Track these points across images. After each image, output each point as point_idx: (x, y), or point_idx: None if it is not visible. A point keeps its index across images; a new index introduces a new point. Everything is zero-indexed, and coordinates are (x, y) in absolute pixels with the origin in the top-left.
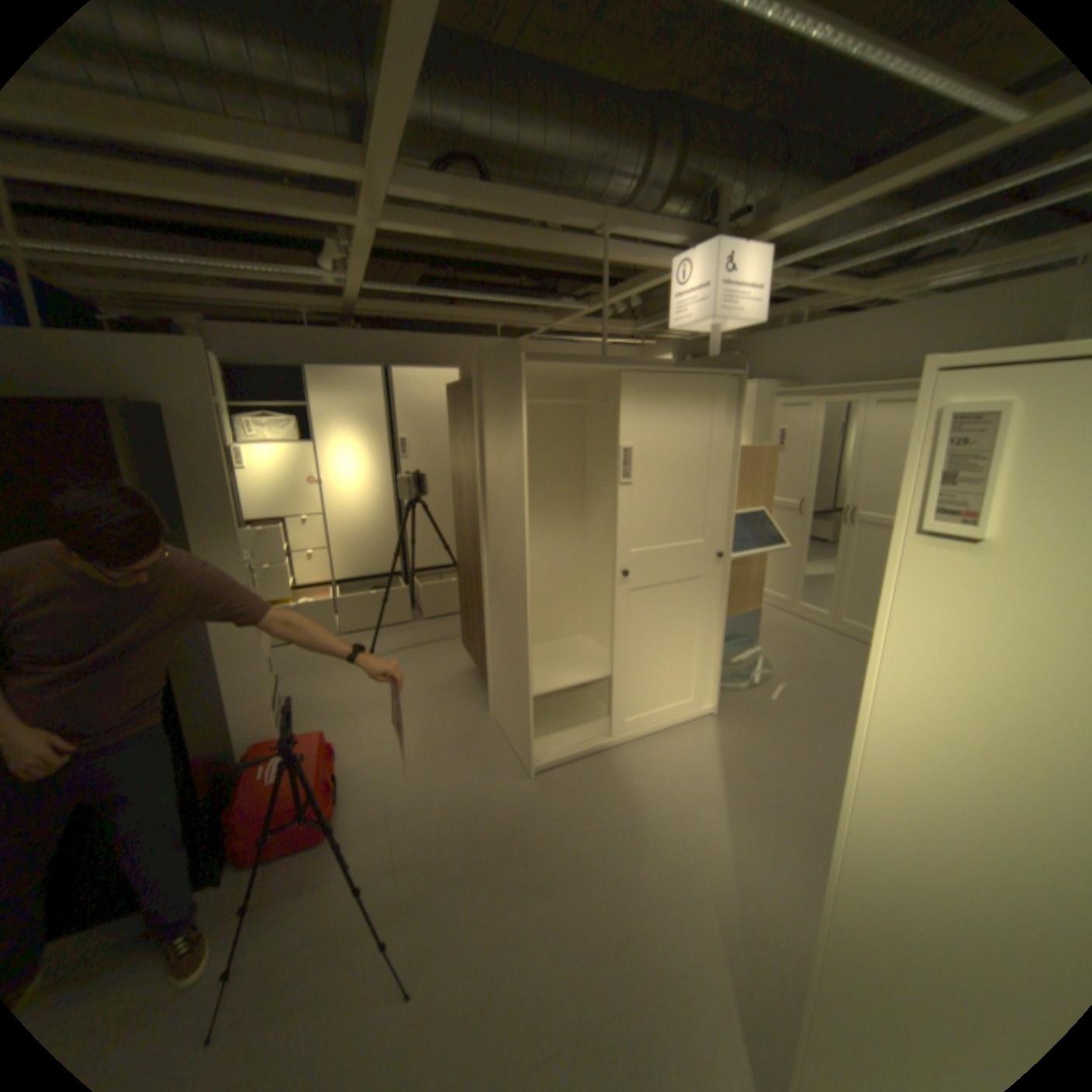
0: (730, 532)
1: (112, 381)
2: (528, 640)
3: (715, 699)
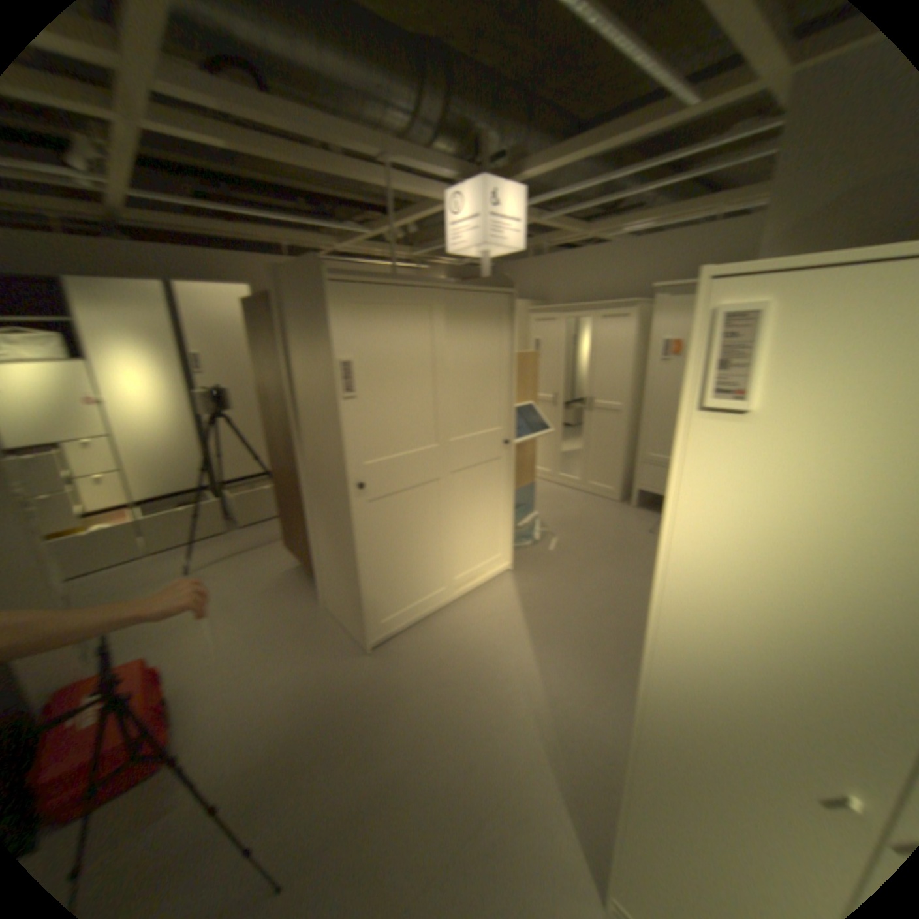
0: (514, 423)
1: None
2: (357, 534)
3: (511, 558)
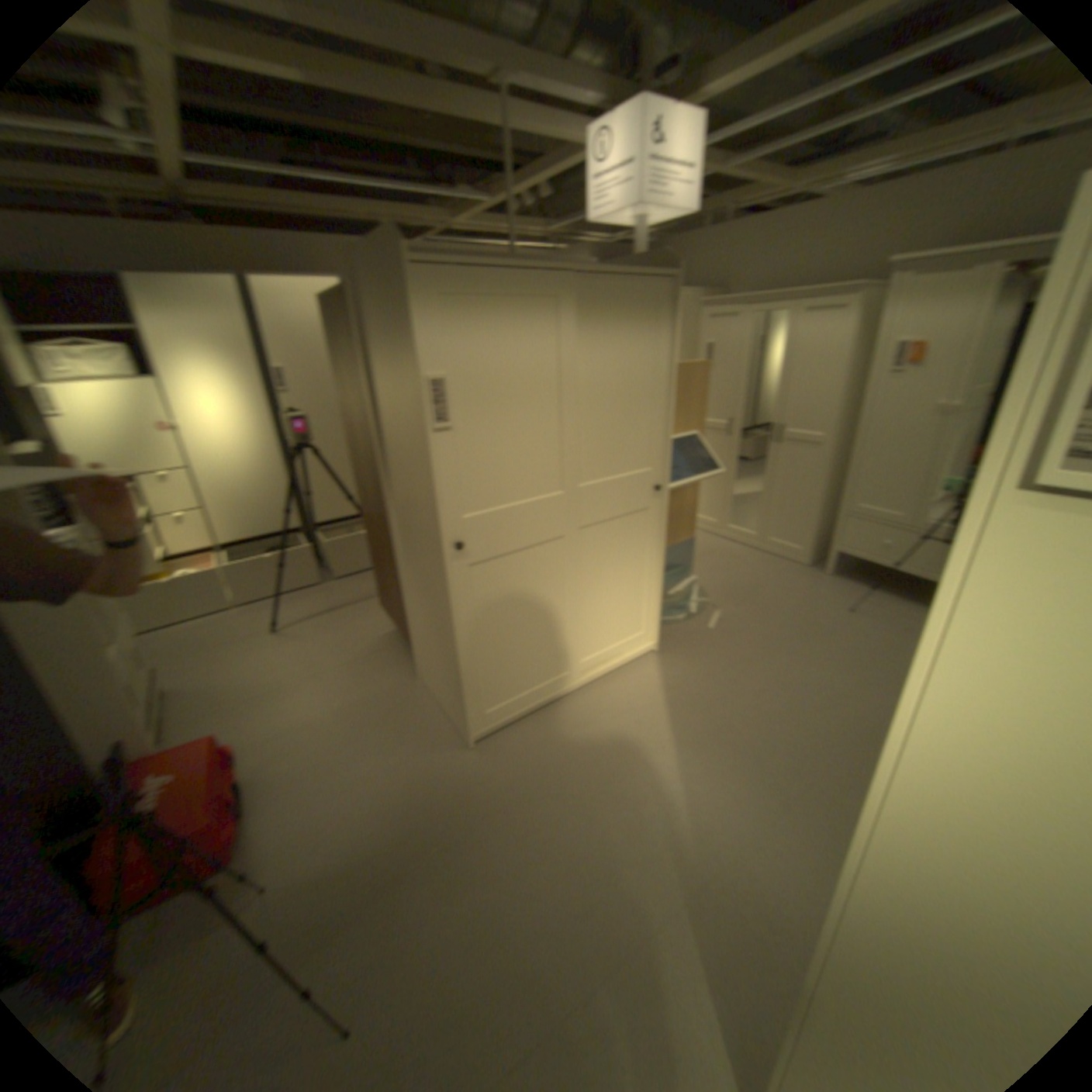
0: (669, 461)
1: None
2: (455, 605)
3: (657, 636)
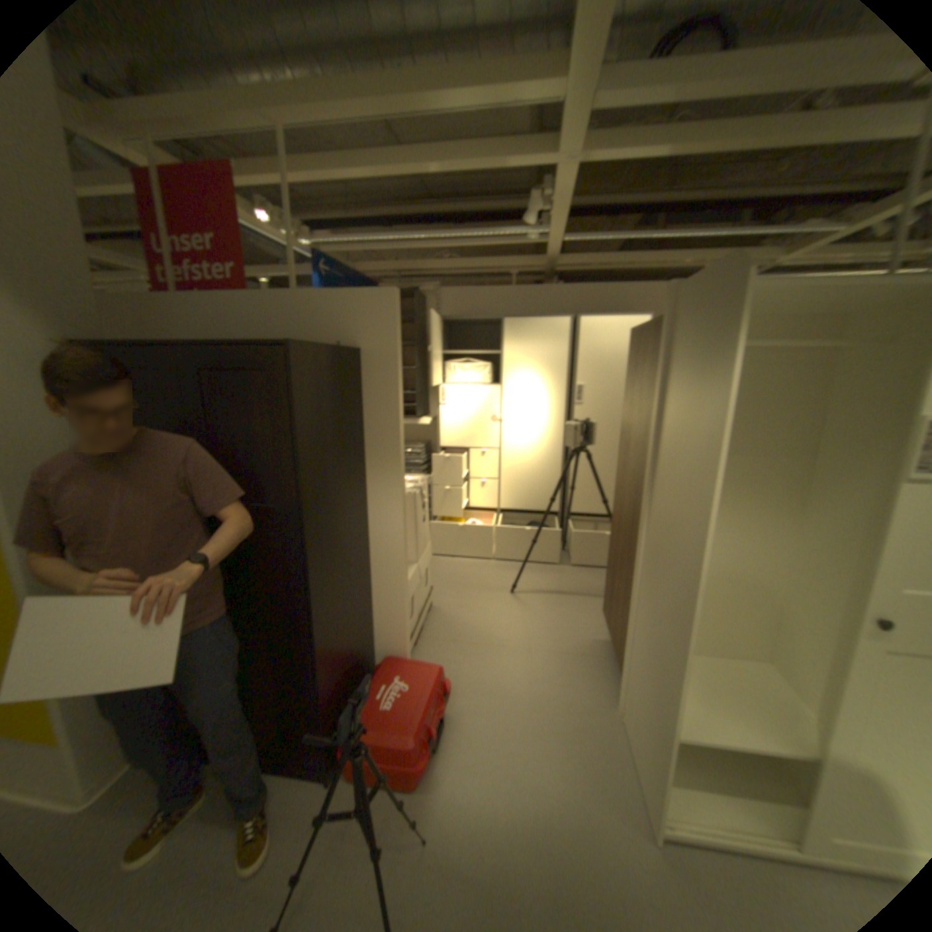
0: None
1: (332, 329)
2: (687, 674)
3: None
